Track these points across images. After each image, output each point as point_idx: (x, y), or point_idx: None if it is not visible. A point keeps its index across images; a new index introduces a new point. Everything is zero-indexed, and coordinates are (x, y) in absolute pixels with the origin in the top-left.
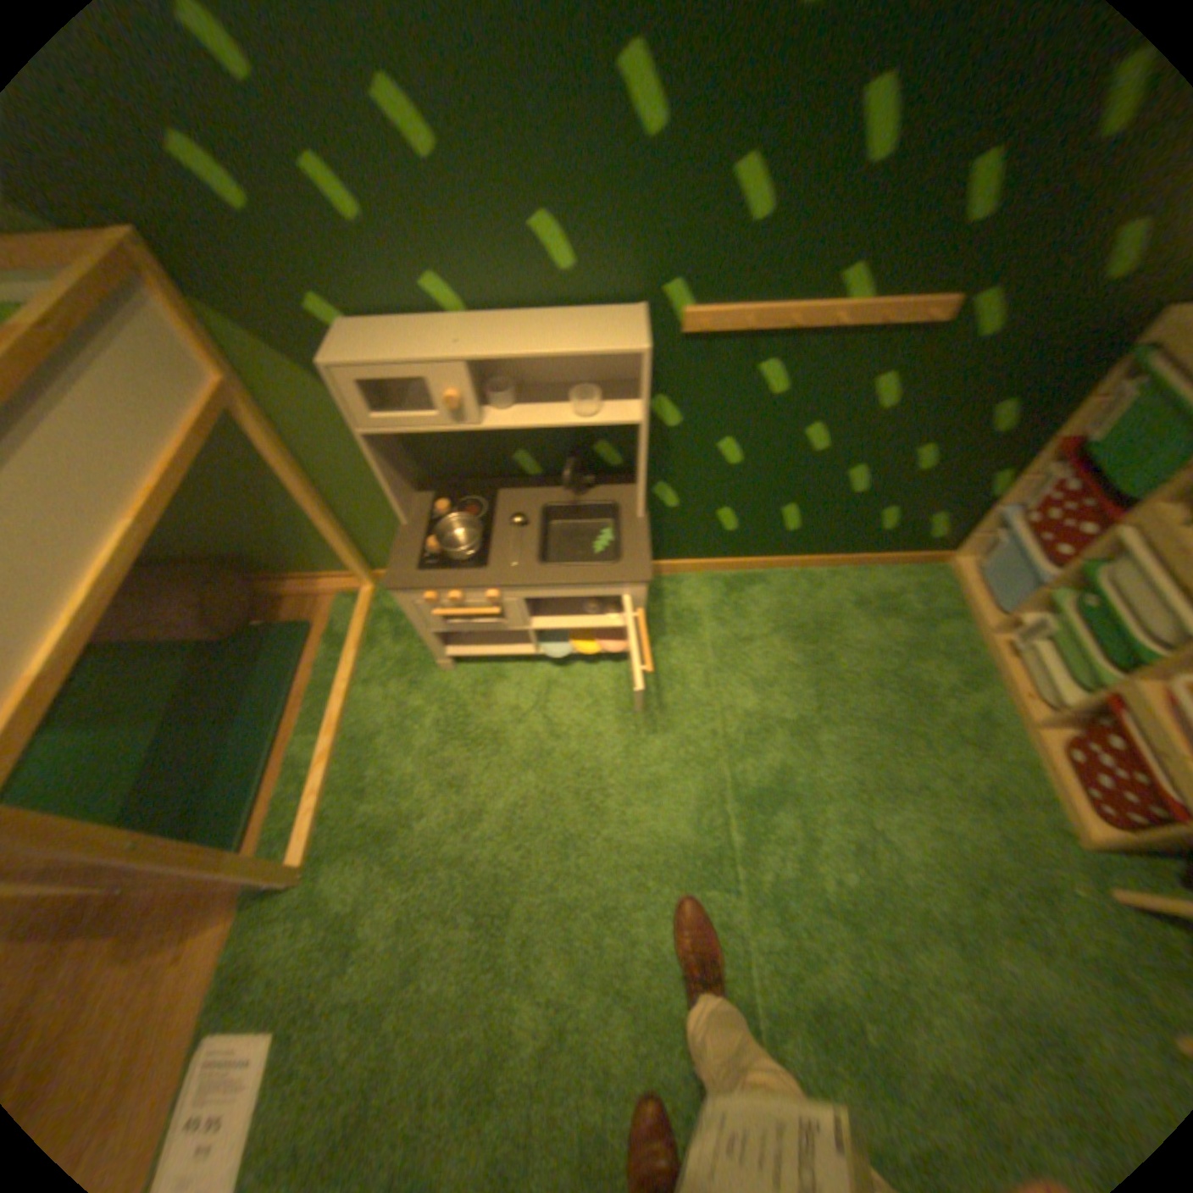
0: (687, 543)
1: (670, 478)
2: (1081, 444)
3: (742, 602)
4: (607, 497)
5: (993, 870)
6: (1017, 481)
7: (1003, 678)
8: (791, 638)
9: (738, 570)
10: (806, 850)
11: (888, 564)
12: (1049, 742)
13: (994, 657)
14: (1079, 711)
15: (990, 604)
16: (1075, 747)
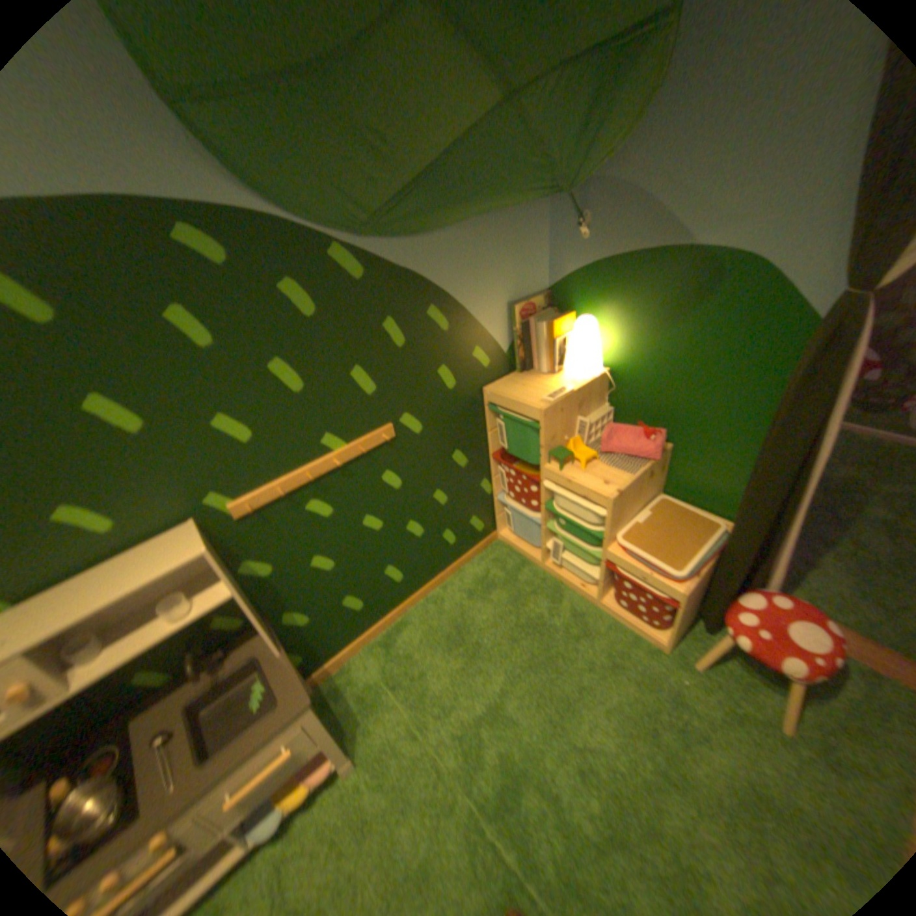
0: (334, 638)
1: (289, 606)
2: (499, 453)
3: (400, 649)
4: (241, 656)
5: (645, 710)
6: (490, 481)
7: (564, 583)
8: (445, 651)
9: (384, 628)
10: (554, 812)
11: (468, 559)
12: (607, 604)
13: (552, 575)
14: (602, 579)
15: (530, 547)
16: (617, 599)
